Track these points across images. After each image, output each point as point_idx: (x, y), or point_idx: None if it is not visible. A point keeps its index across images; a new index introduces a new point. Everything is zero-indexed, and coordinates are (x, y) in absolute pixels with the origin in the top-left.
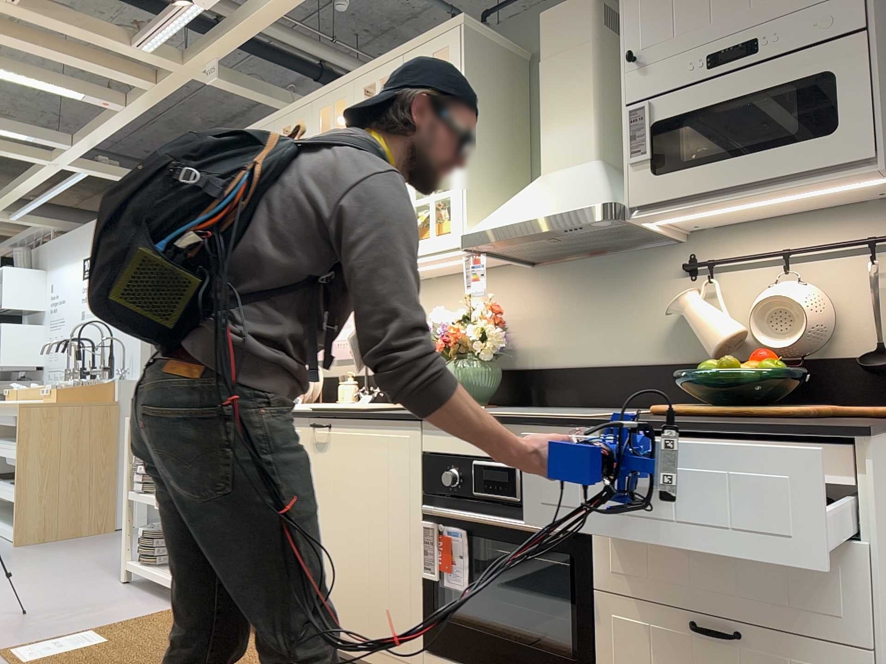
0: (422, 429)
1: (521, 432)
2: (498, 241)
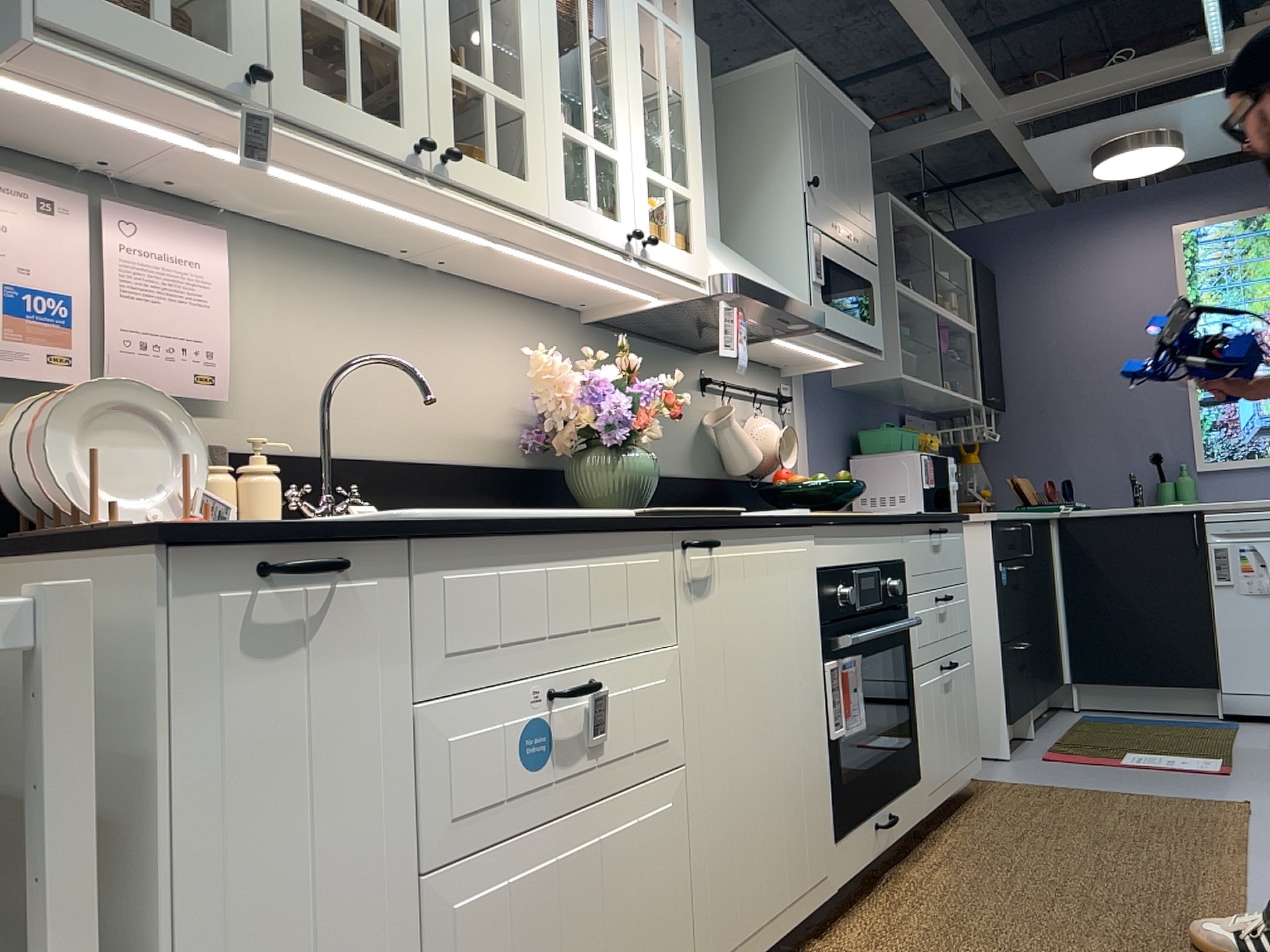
0: (815, 536)
1: (877, 532)
2: (762, 304)
